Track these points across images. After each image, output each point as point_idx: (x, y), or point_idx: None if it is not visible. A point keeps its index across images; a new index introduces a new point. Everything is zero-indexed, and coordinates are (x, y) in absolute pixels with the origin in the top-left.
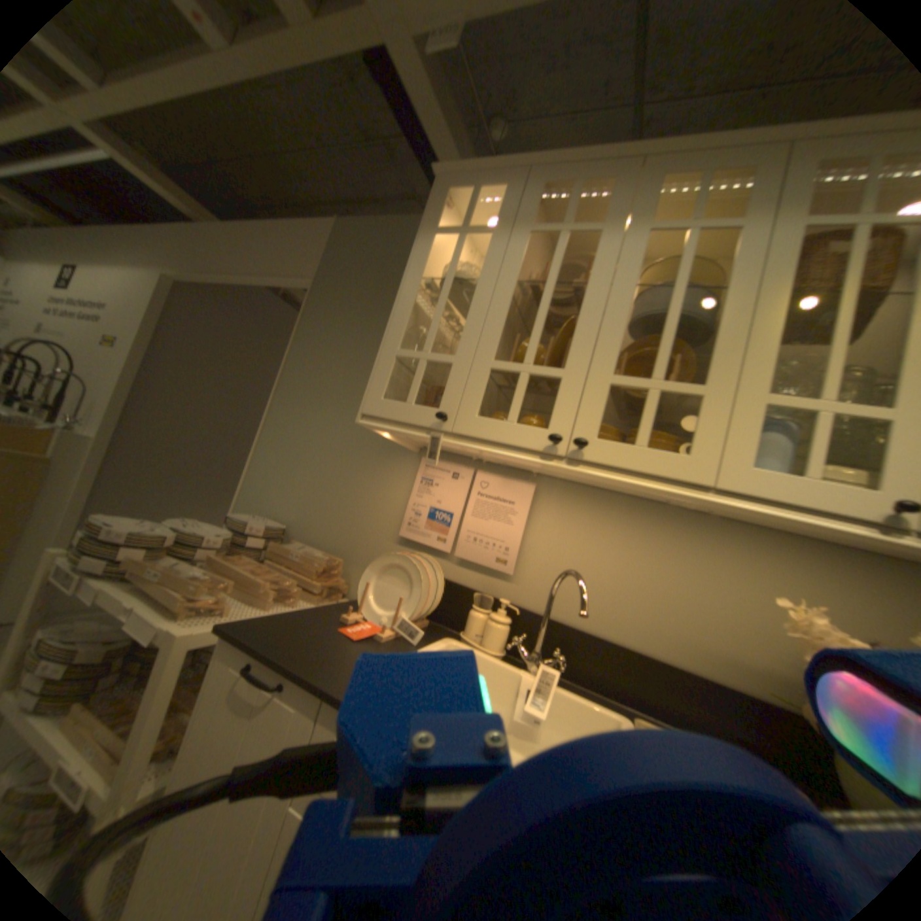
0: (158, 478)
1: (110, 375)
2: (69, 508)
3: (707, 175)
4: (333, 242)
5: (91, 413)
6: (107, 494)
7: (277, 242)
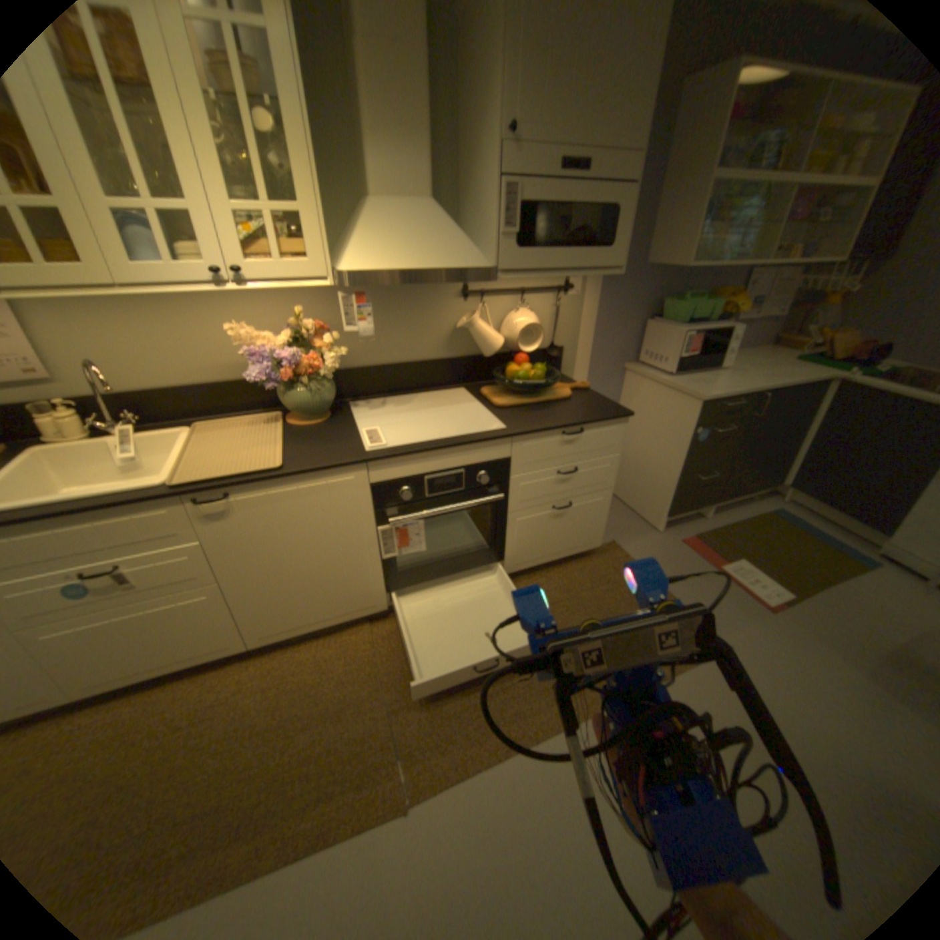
0: None
1: None
2: None
3: None
4: None
5: None
6: None
7: None
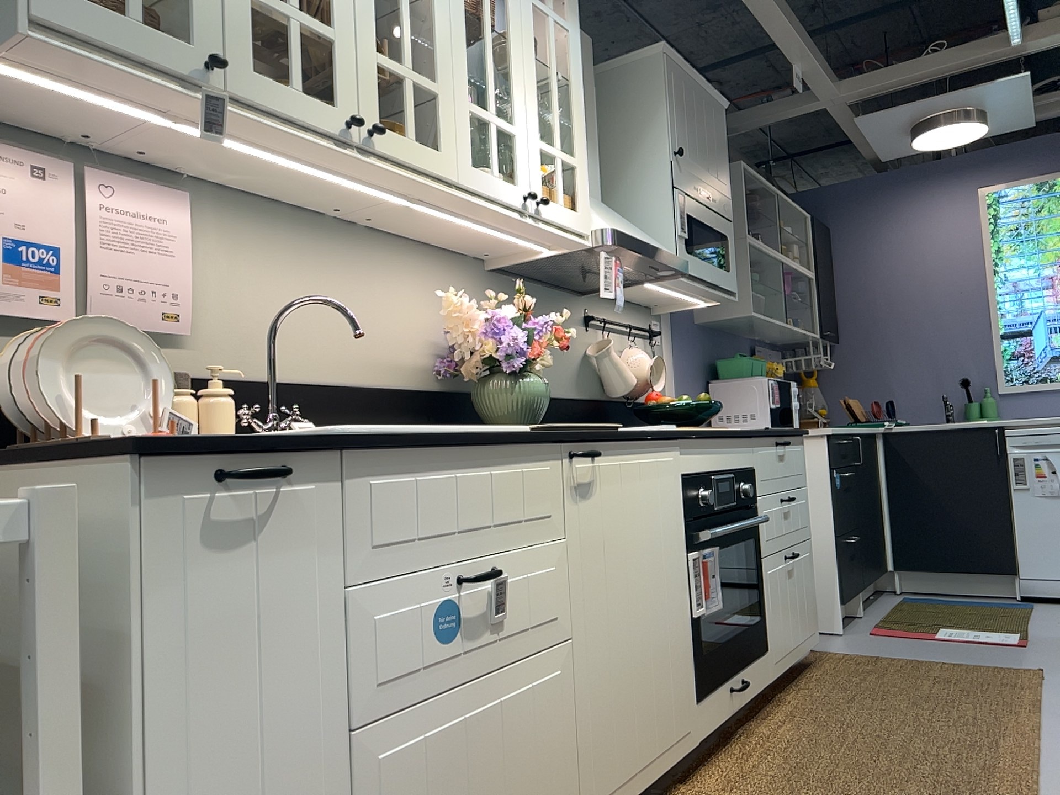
0: None
1: None
2: None
3: None
4: None
5: None
6: None
7: None
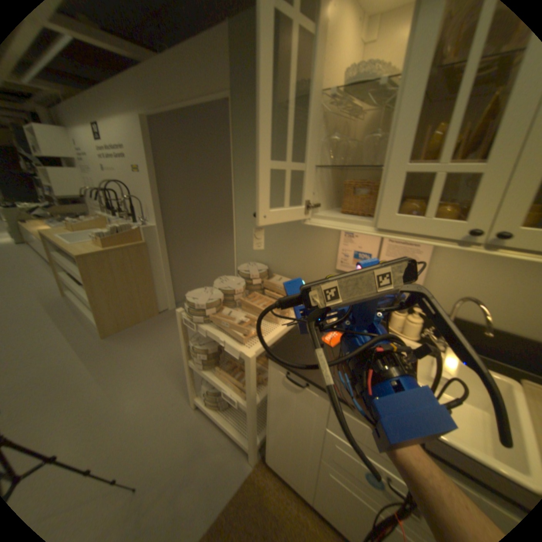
0: (190, 236)
1: (146, 192)
2: (163, 263)
3: None
4: (231, 50)
5: (148, 215)
6: (174, 252)
7: (193, 66)
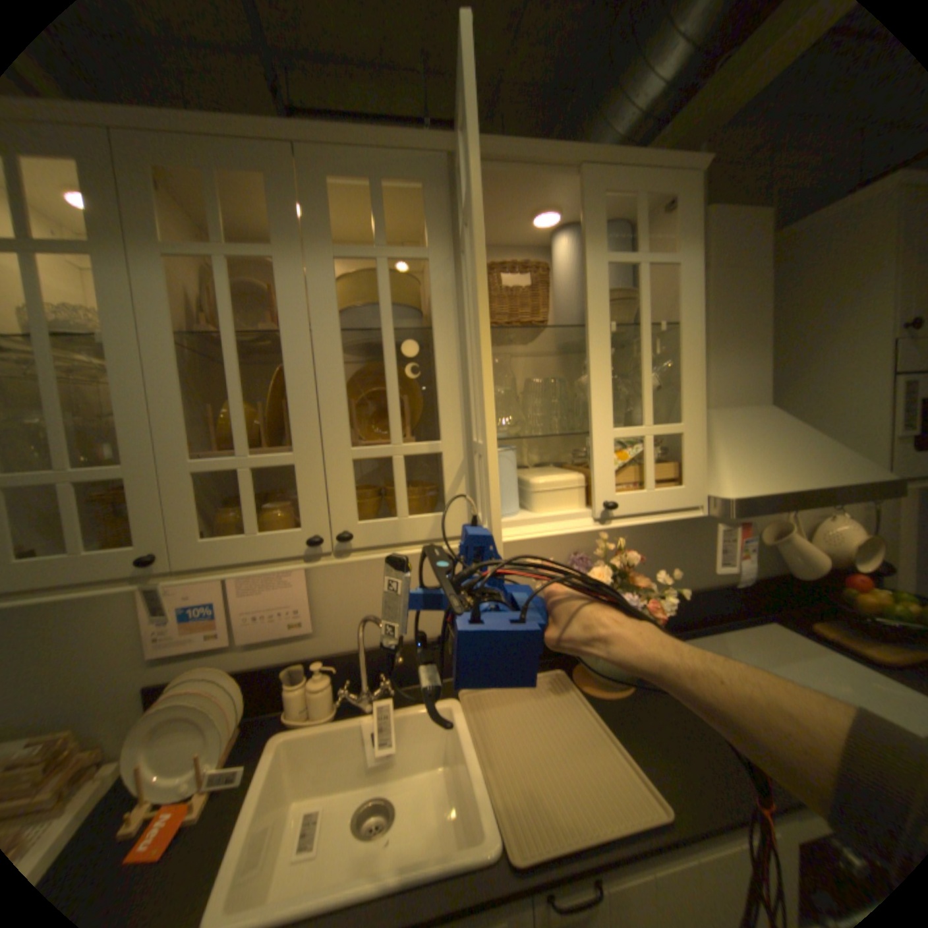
0: None
1: None
2: None
3: (371, 182)
4: None
5: None
6: None
7: None
